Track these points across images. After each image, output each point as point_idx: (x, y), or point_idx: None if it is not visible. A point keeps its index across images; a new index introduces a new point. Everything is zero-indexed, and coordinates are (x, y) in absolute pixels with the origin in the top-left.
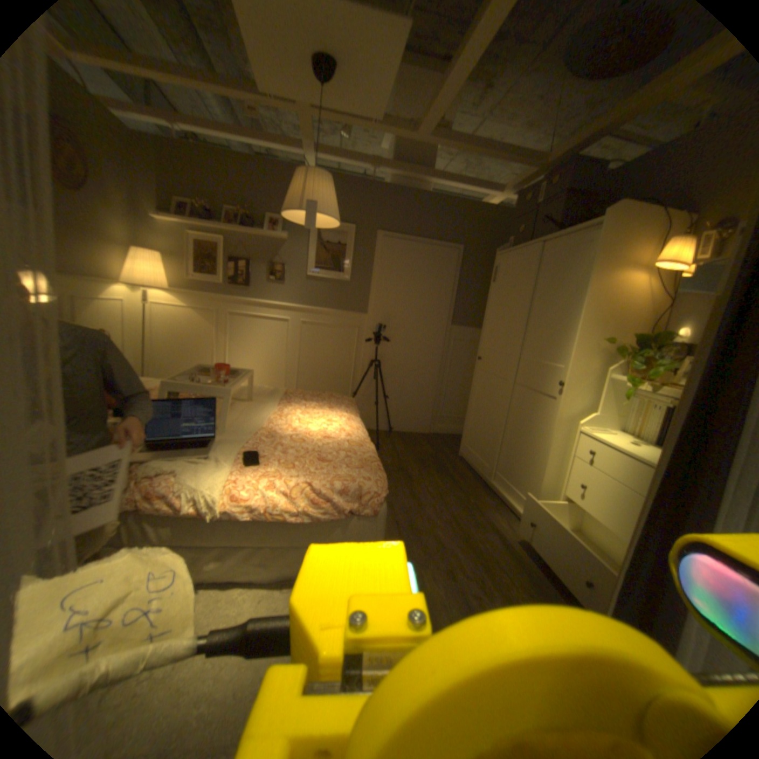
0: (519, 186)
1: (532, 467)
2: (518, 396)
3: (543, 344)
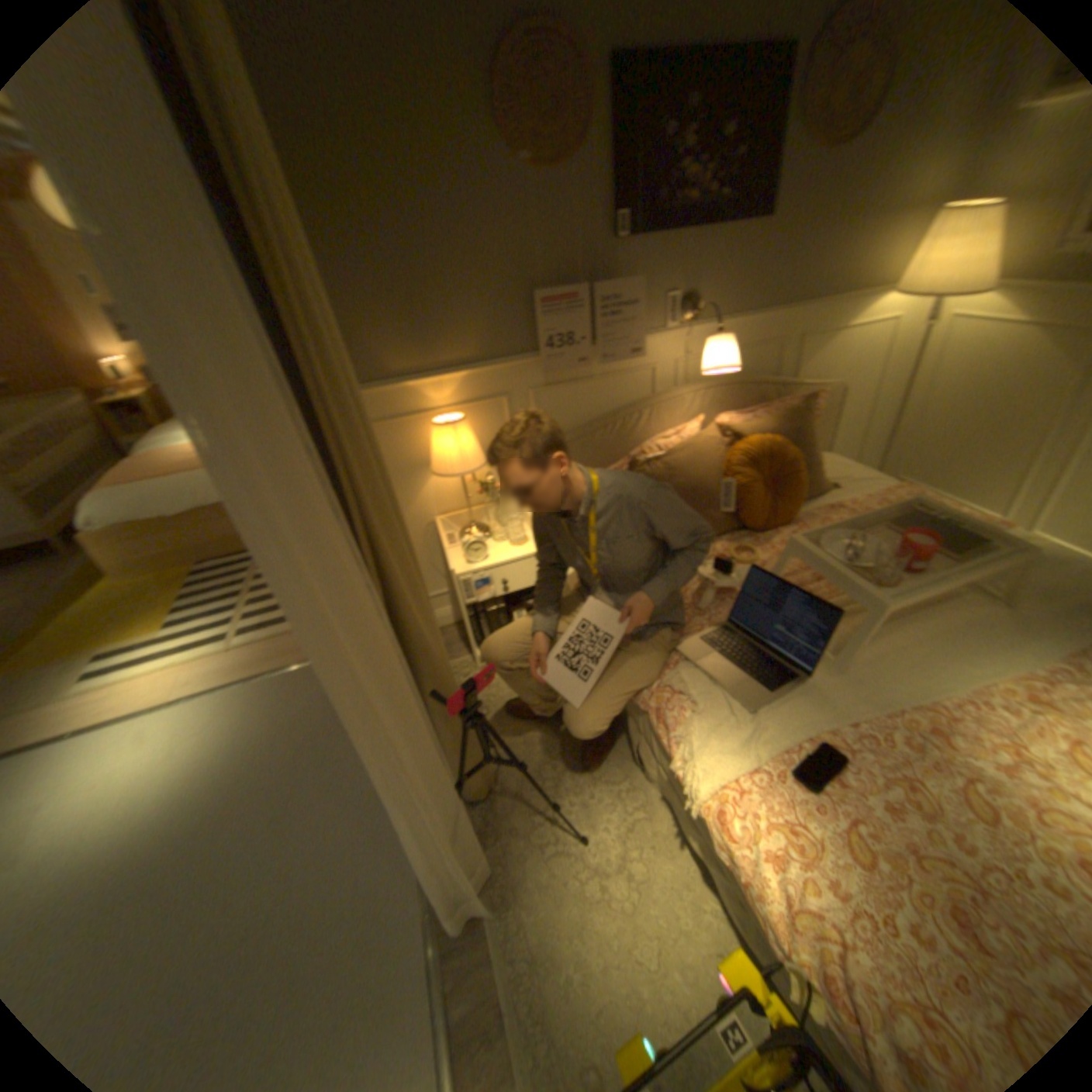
0: None
1: None
2: None
3: None
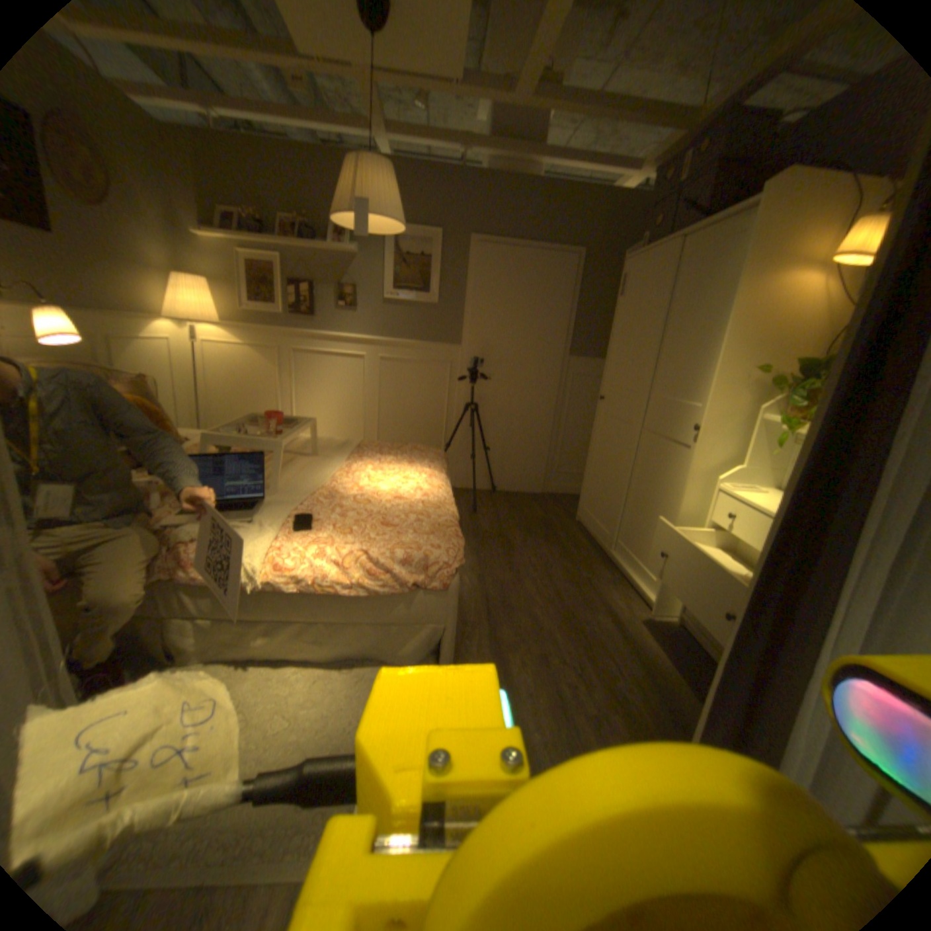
0: (662, 159)
1: (659, 534)
2: (646, 445)
3: (679, 377)
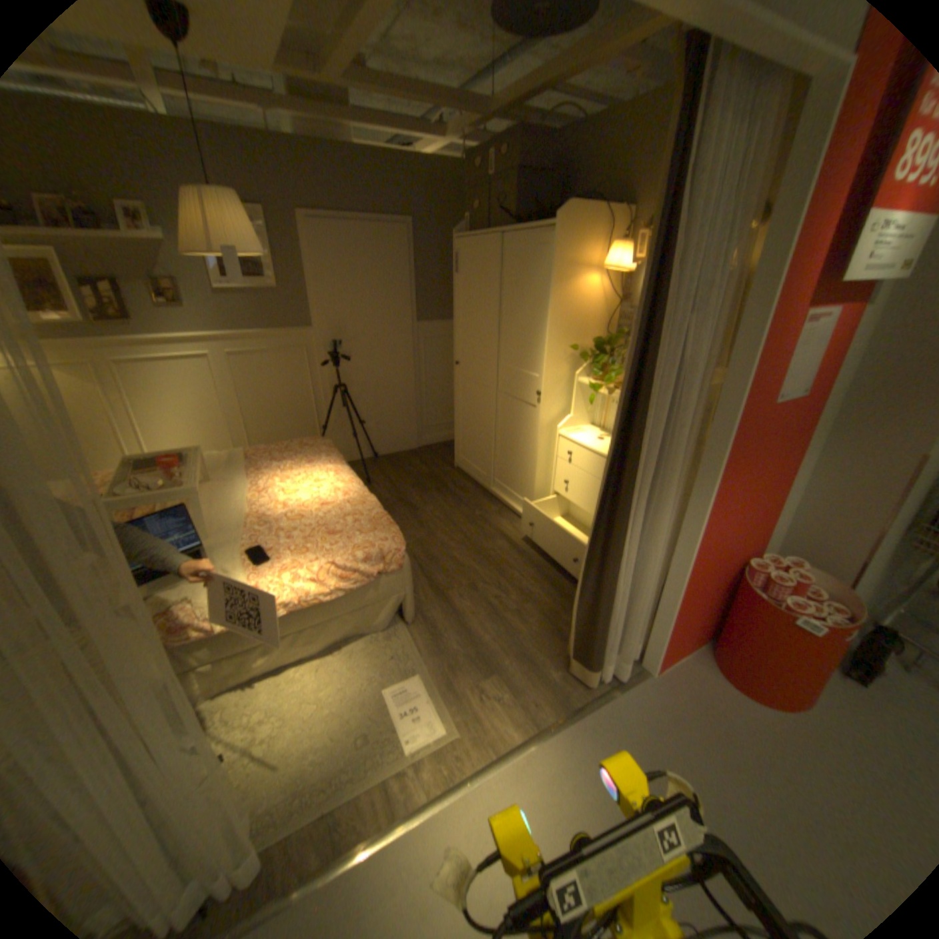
0: (462, 132)
1: (524, 471)
2: (501, 404)
3: (517, 352)
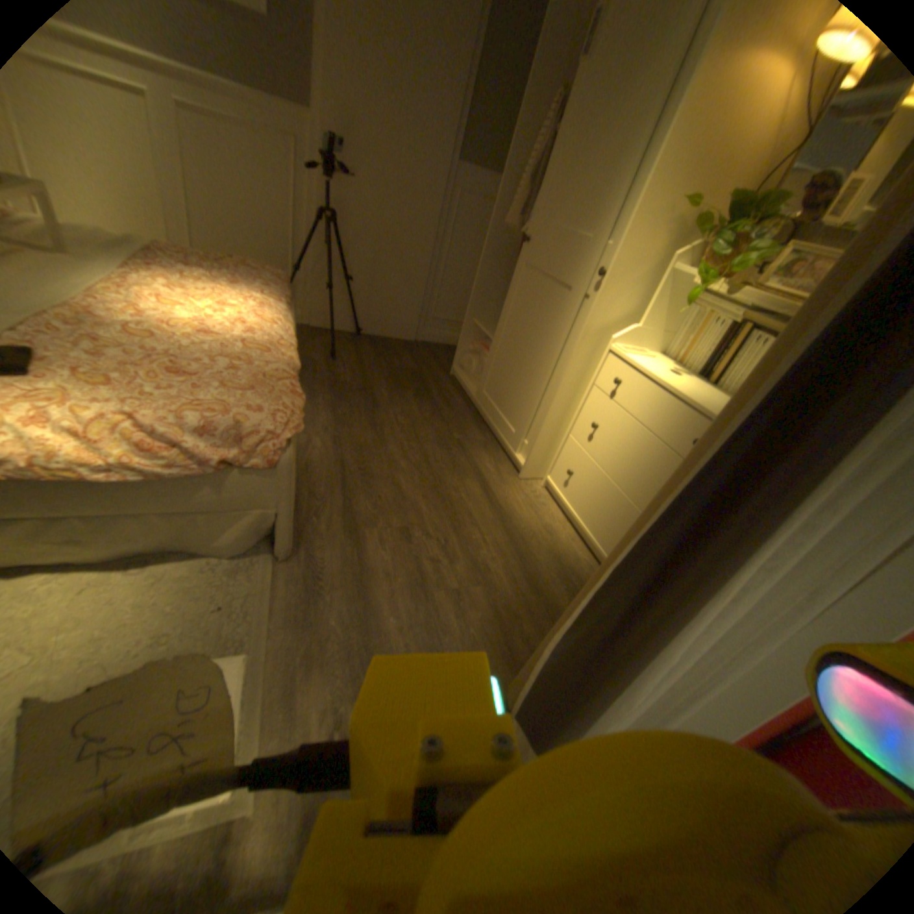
0: None
1: (538, 395)
2: (537, 291)
3: (591, 201)
